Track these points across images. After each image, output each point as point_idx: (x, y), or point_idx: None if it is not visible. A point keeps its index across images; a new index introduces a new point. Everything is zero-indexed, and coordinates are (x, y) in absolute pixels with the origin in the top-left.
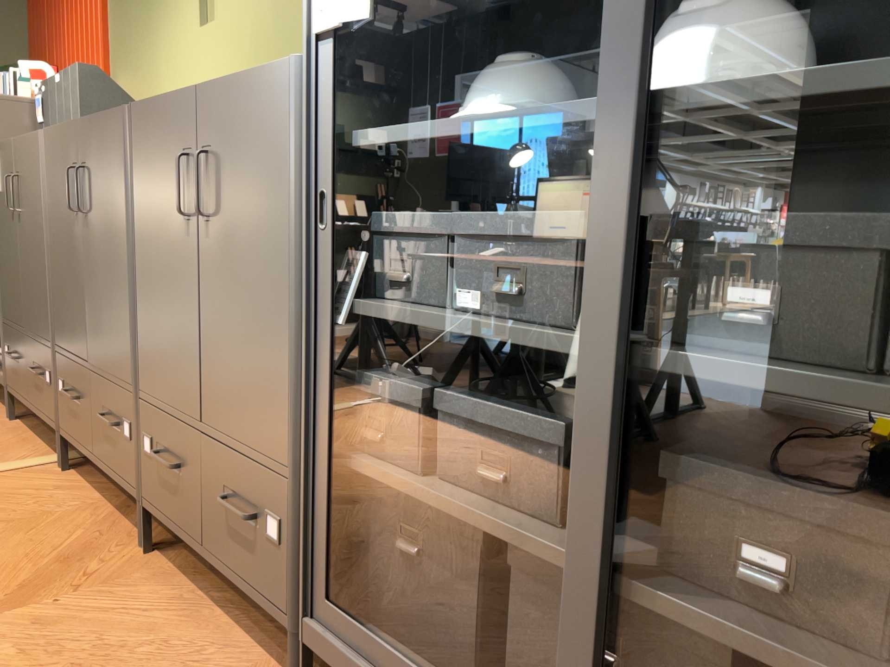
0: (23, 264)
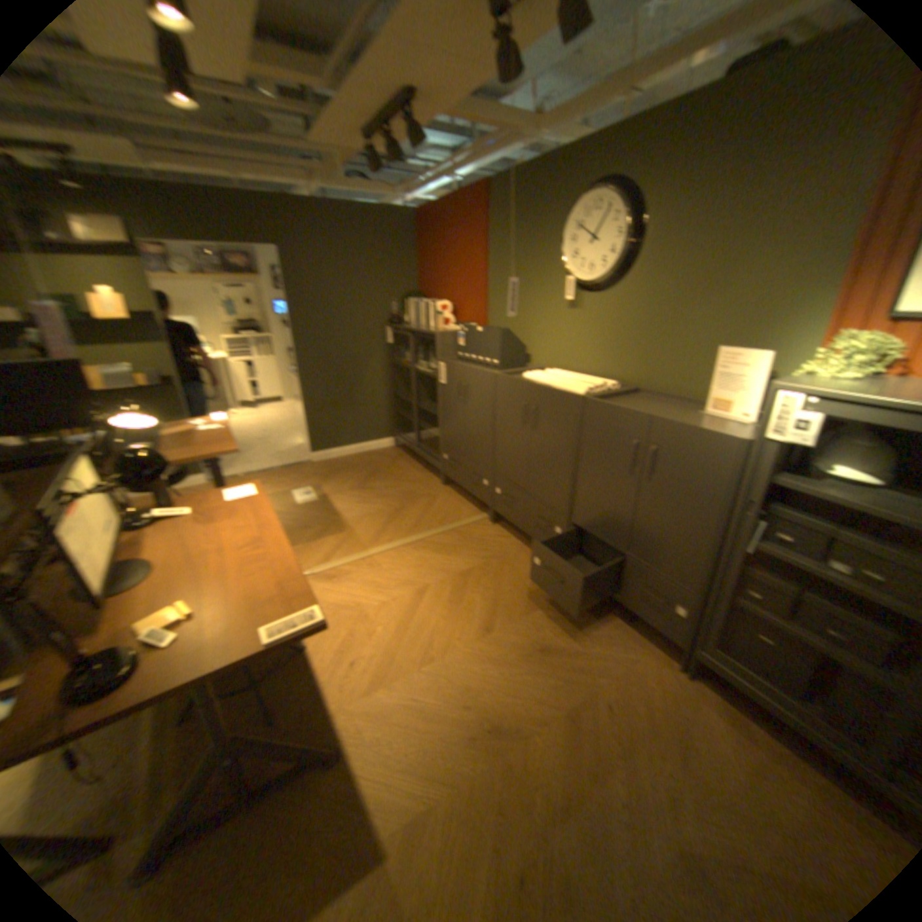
0: (465, 425)
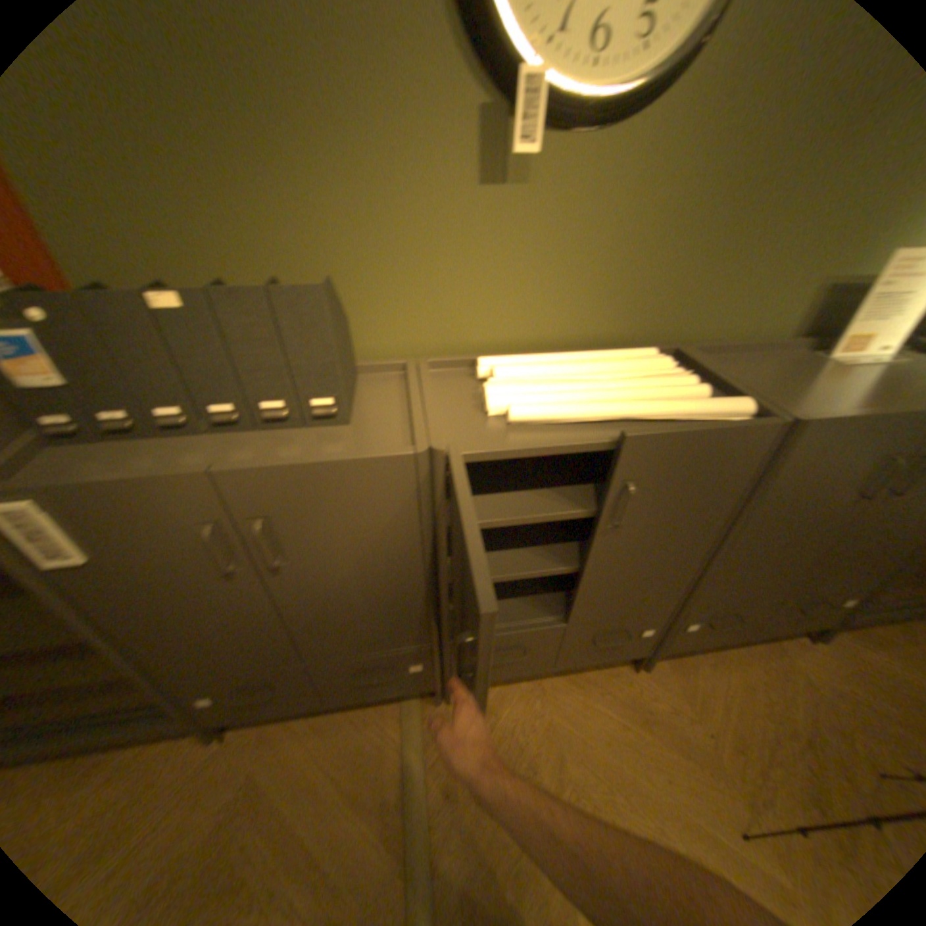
0: (298, 611)
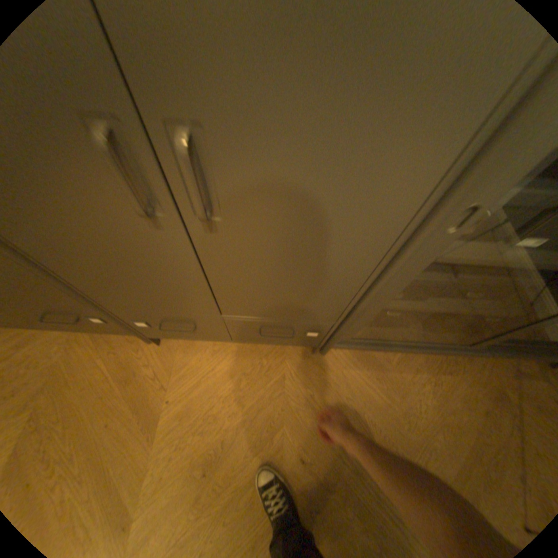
0: None
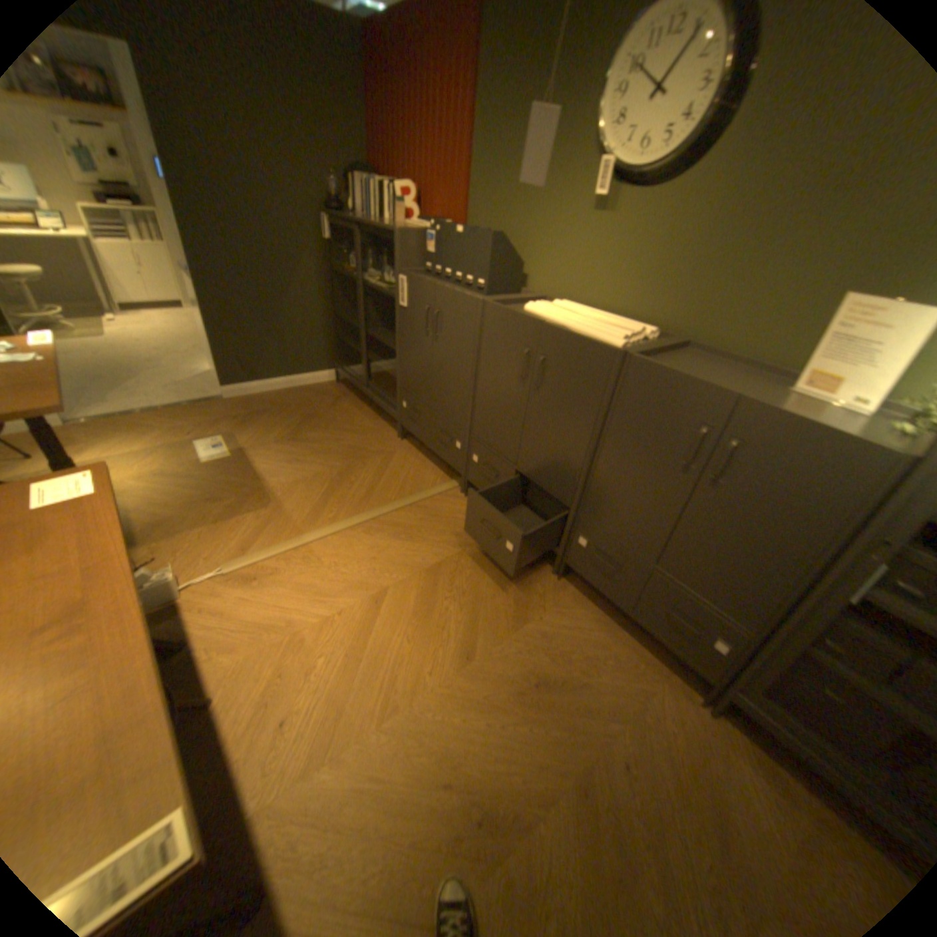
0: (435, 368)
